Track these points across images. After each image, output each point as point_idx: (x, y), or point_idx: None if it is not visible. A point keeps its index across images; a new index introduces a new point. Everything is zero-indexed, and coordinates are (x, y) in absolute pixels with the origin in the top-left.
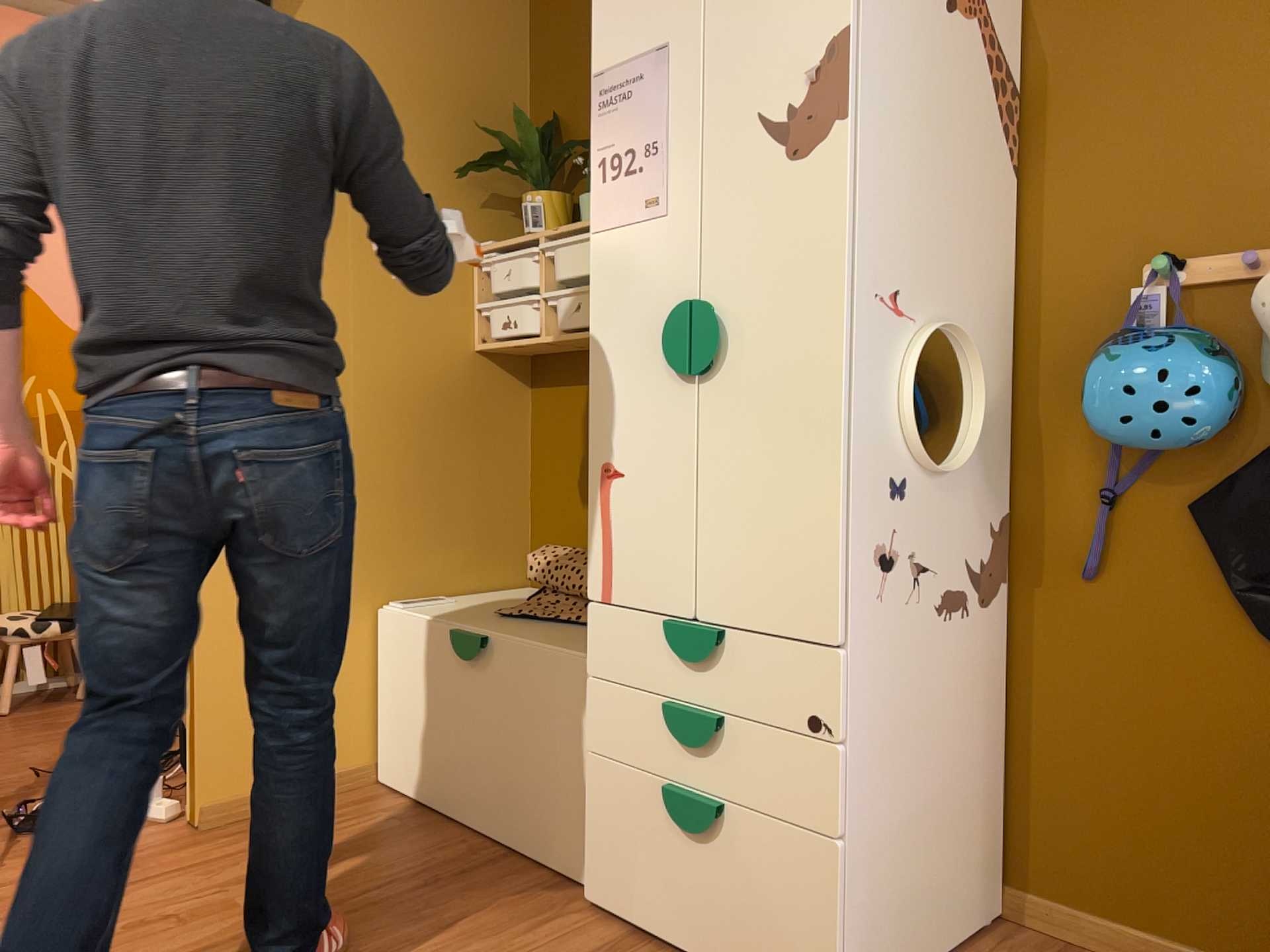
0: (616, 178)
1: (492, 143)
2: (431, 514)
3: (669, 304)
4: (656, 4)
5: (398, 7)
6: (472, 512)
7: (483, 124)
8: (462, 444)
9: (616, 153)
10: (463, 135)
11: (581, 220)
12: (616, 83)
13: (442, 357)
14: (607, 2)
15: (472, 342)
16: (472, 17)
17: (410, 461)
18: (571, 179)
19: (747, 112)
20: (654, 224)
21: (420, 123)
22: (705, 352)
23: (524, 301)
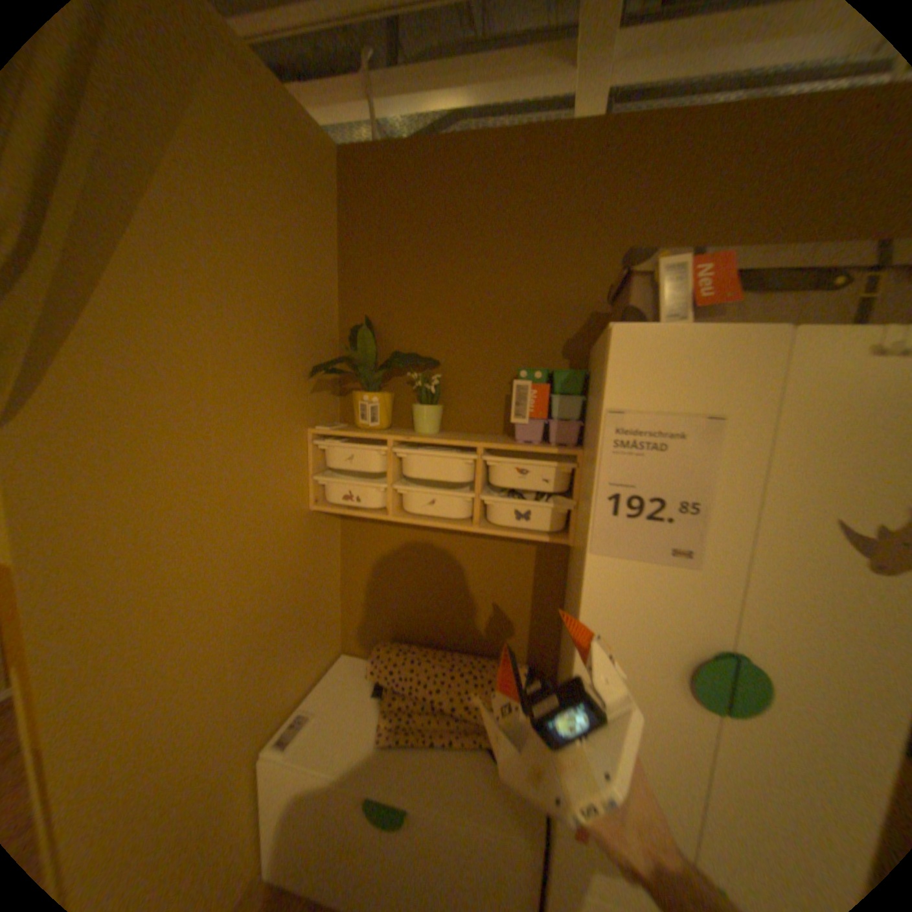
0: (633, 516)
1: (317, 336)
2: (287, 652)
3: (695, 646)
4: (714, 368)
5: (244, 202)
6: (311, 629)
7: (311, 319)
8: (305, 585)
9: (637, 494)
10: (298, 331)
11: (417, 423)
12: (645, 427)
13: (290, 527)
14: (636, 339)
15: (309, 504)
16: (302, 220)
17: (272, 624)
18: (385, 373)
19: (826, 514)
20: (683, 573)
21: (267, 325)
22: (751, 707)
23: (369, 485)
